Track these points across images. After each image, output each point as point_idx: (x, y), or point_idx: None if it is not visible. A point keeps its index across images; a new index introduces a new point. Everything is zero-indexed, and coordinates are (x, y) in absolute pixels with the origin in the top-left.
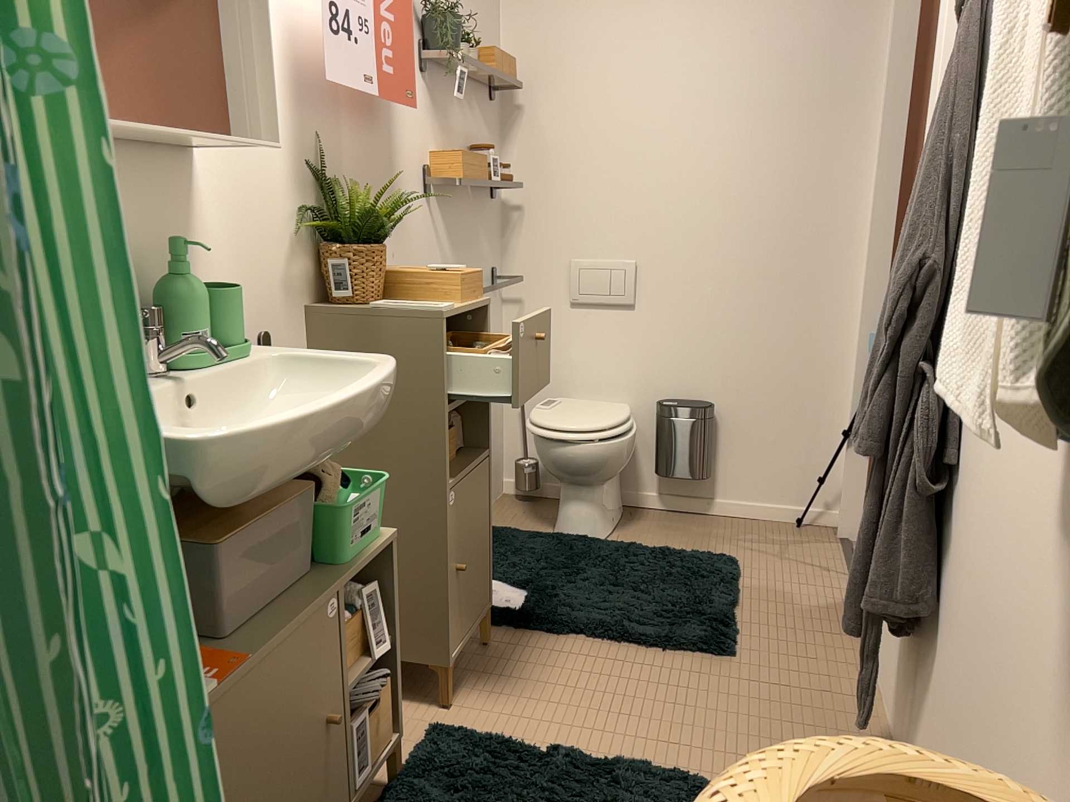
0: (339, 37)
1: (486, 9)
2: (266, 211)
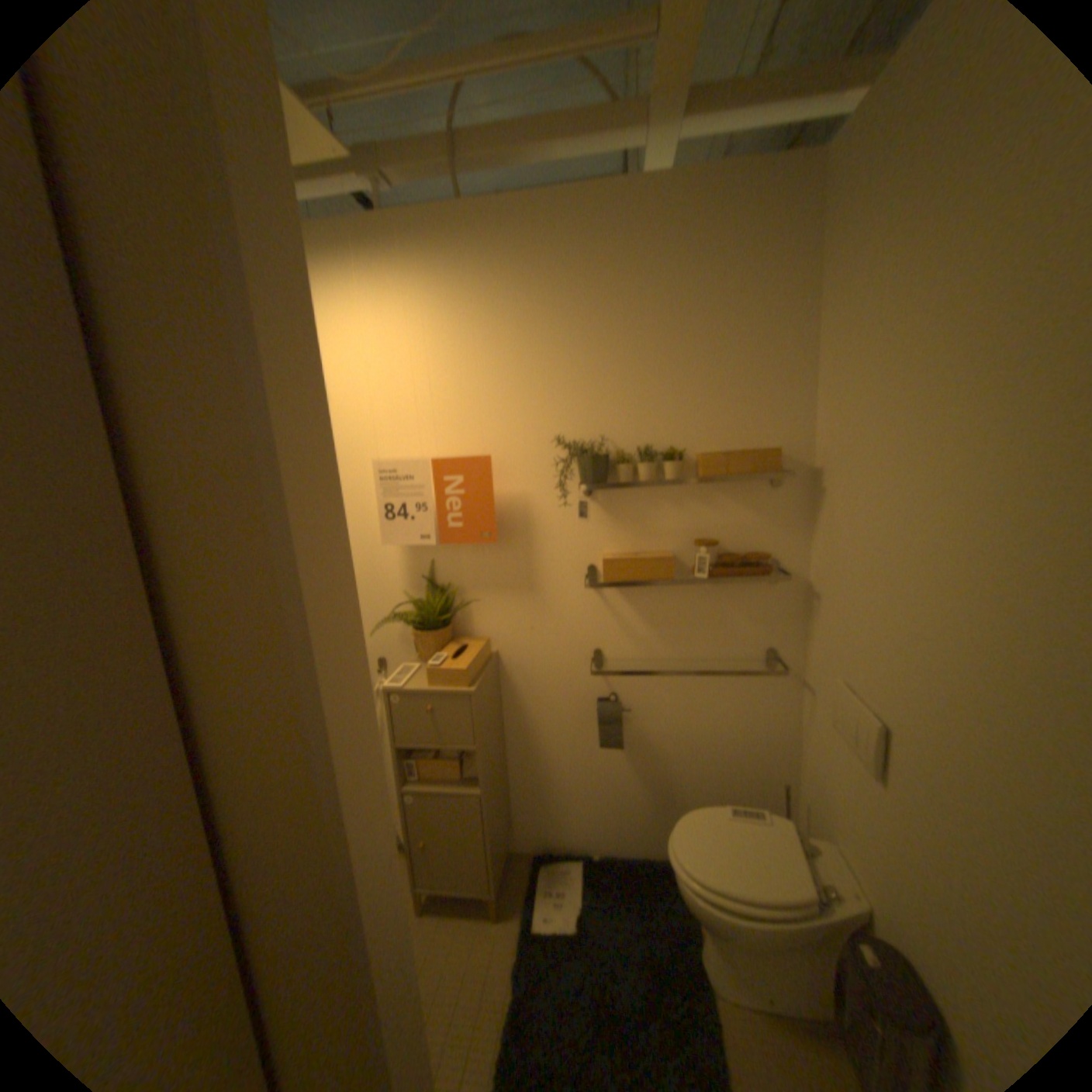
0: (391, 517)
1: (763, 388)
2: (380, 602)
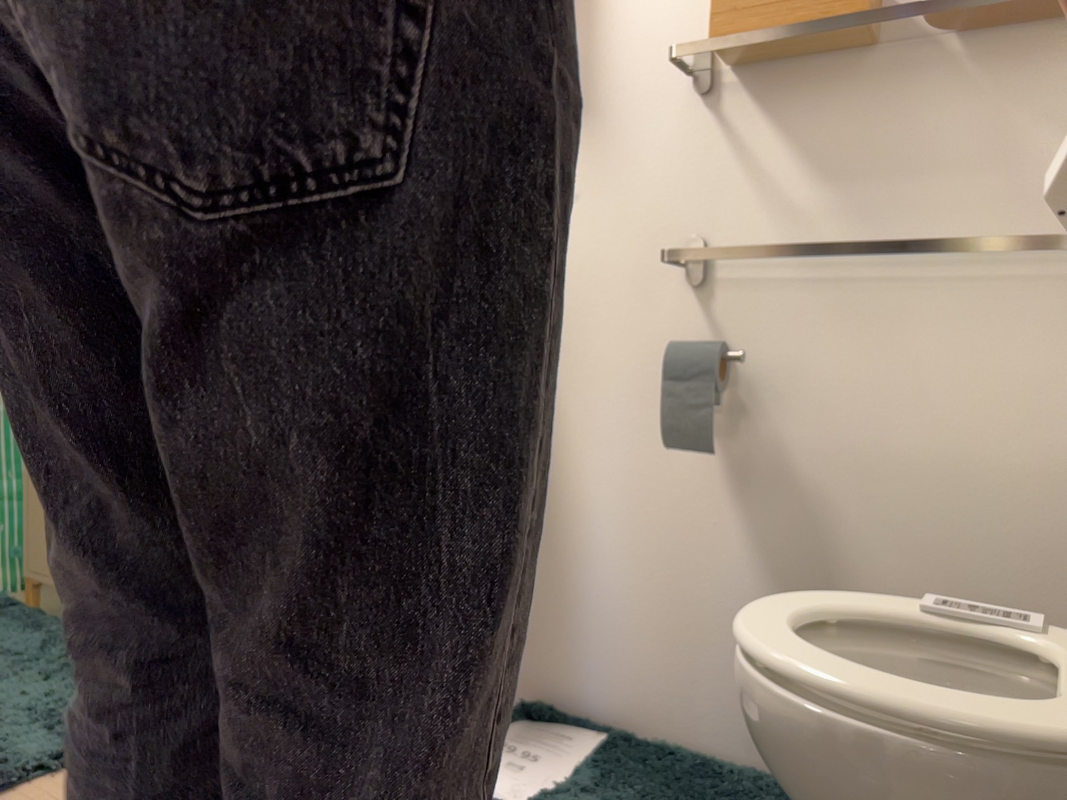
0: None
1: None
2: None
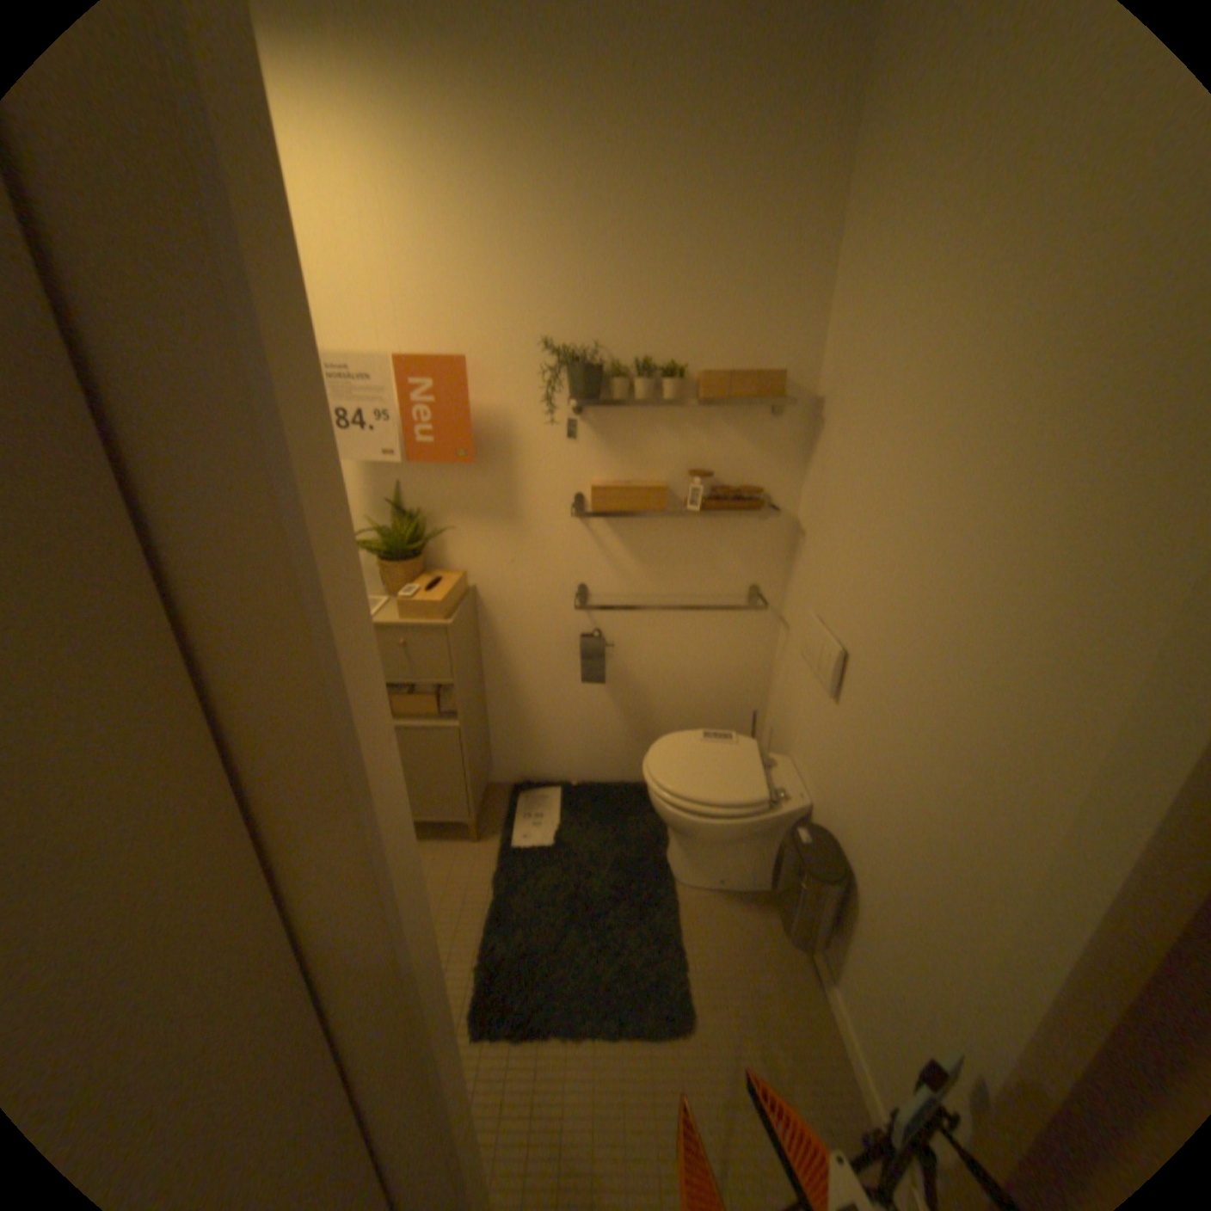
0: (343, 424)
1: (776, 296)
2: None
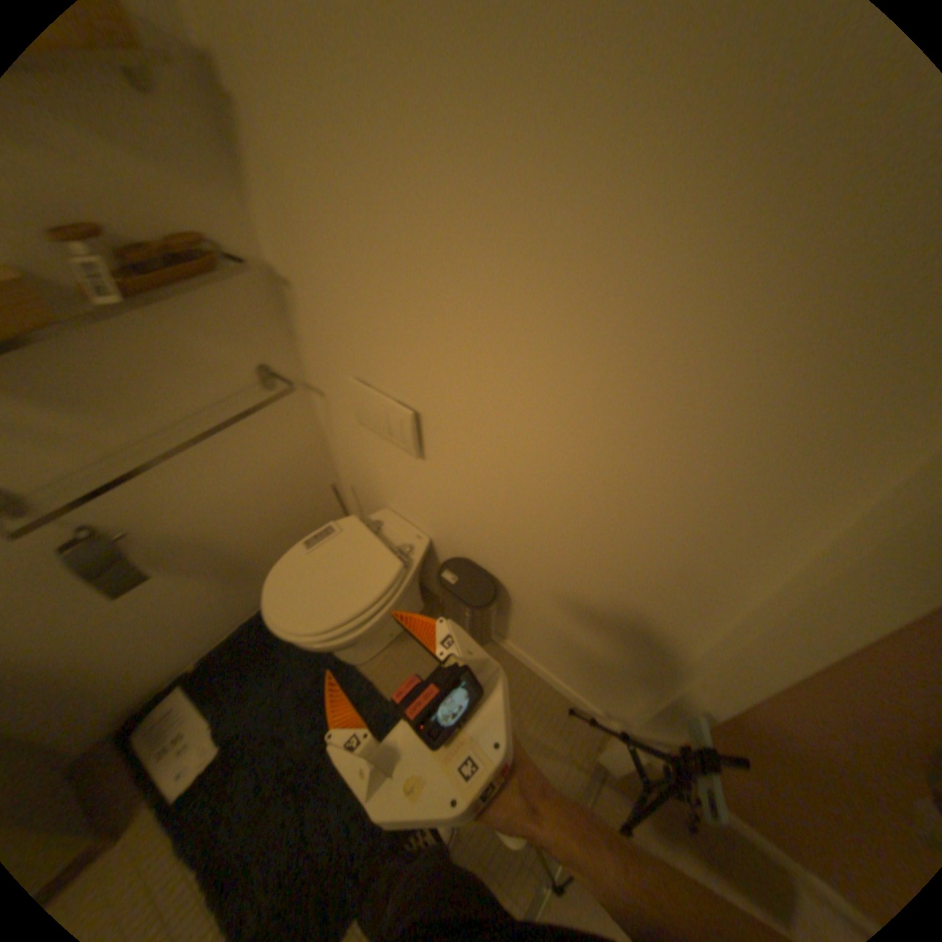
0: None
1: None
2: None
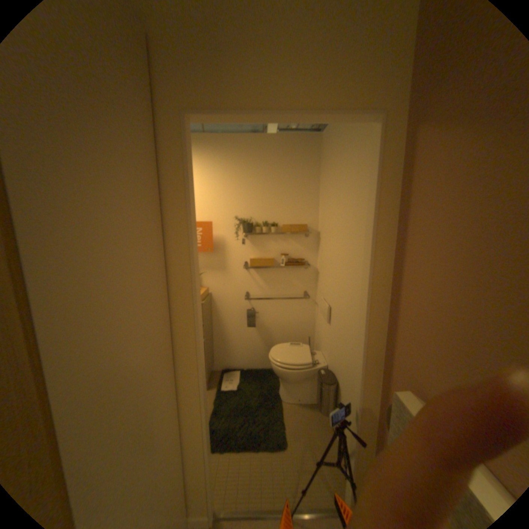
0: None
1: (303, 205)
2: None
